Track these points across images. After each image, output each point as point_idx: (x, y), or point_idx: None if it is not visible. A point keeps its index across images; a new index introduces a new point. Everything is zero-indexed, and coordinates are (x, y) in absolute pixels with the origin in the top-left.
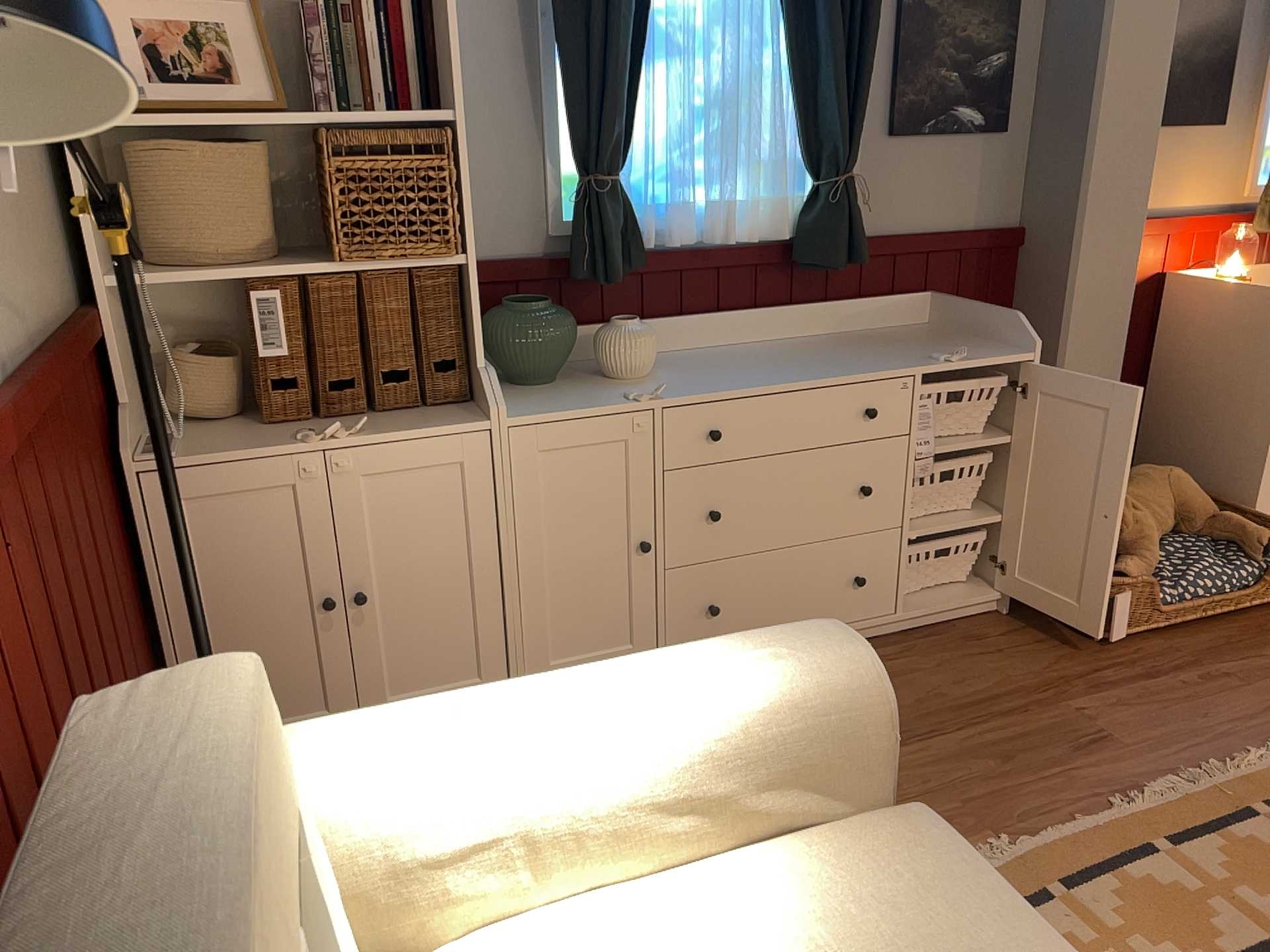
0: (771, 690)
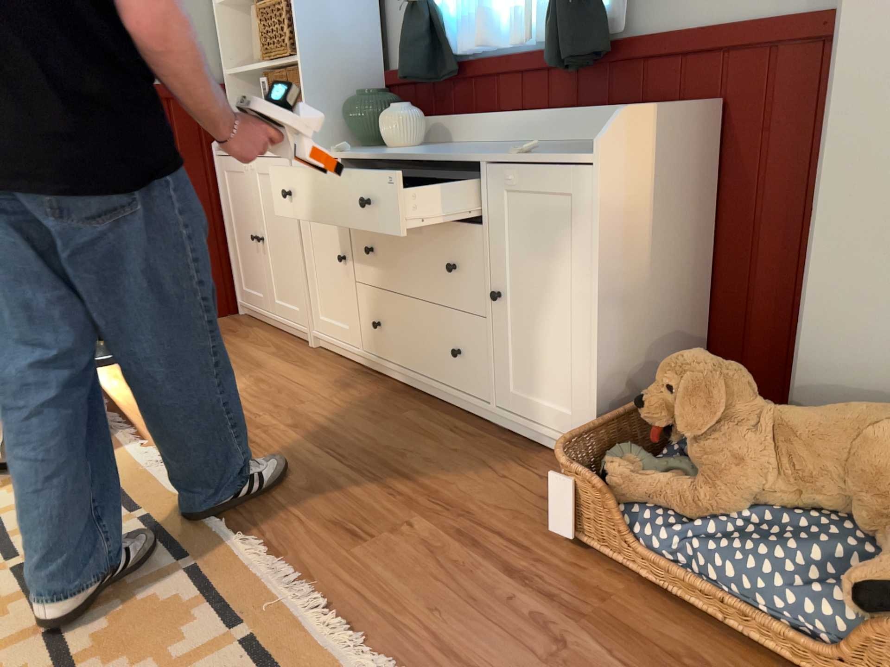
0: None
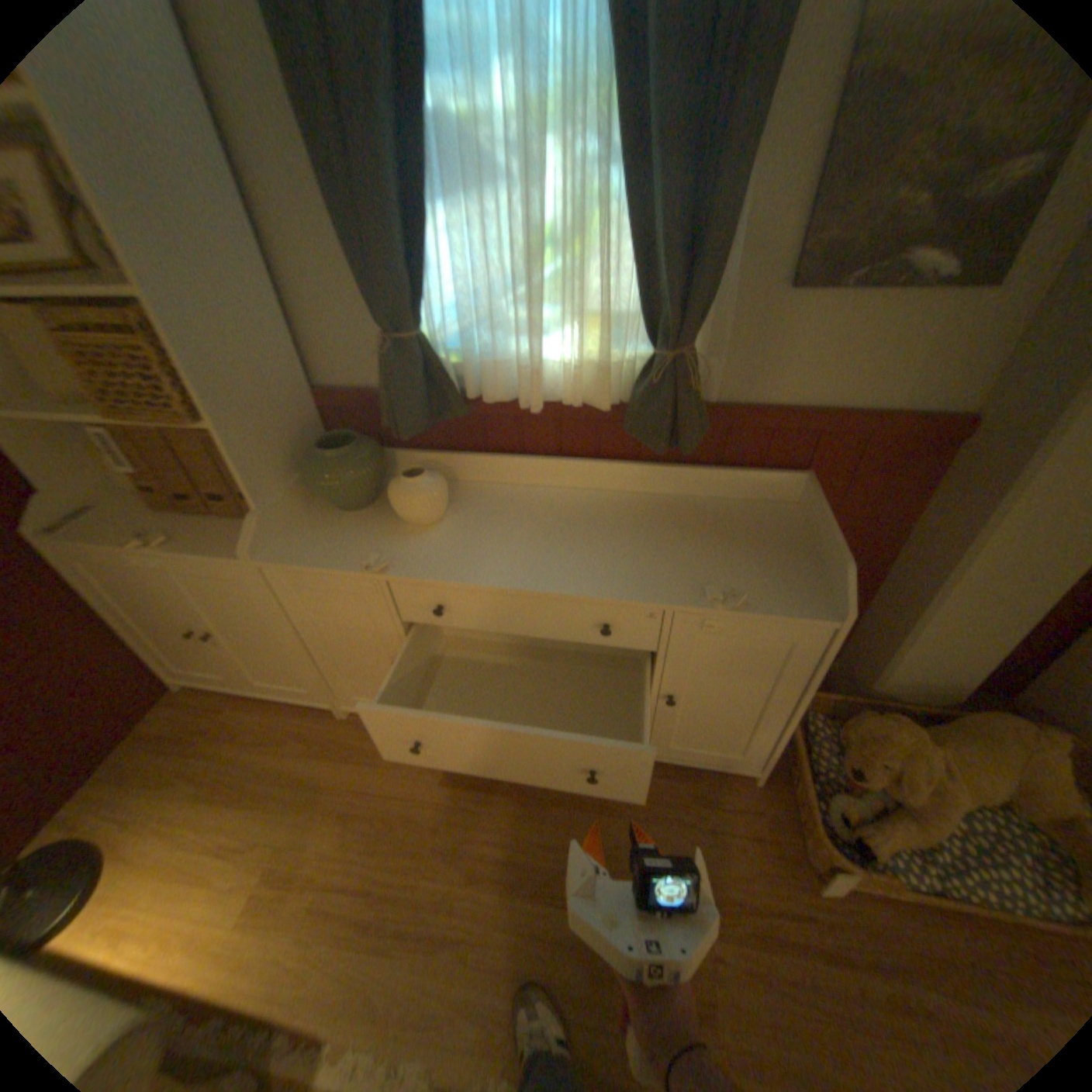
0: None
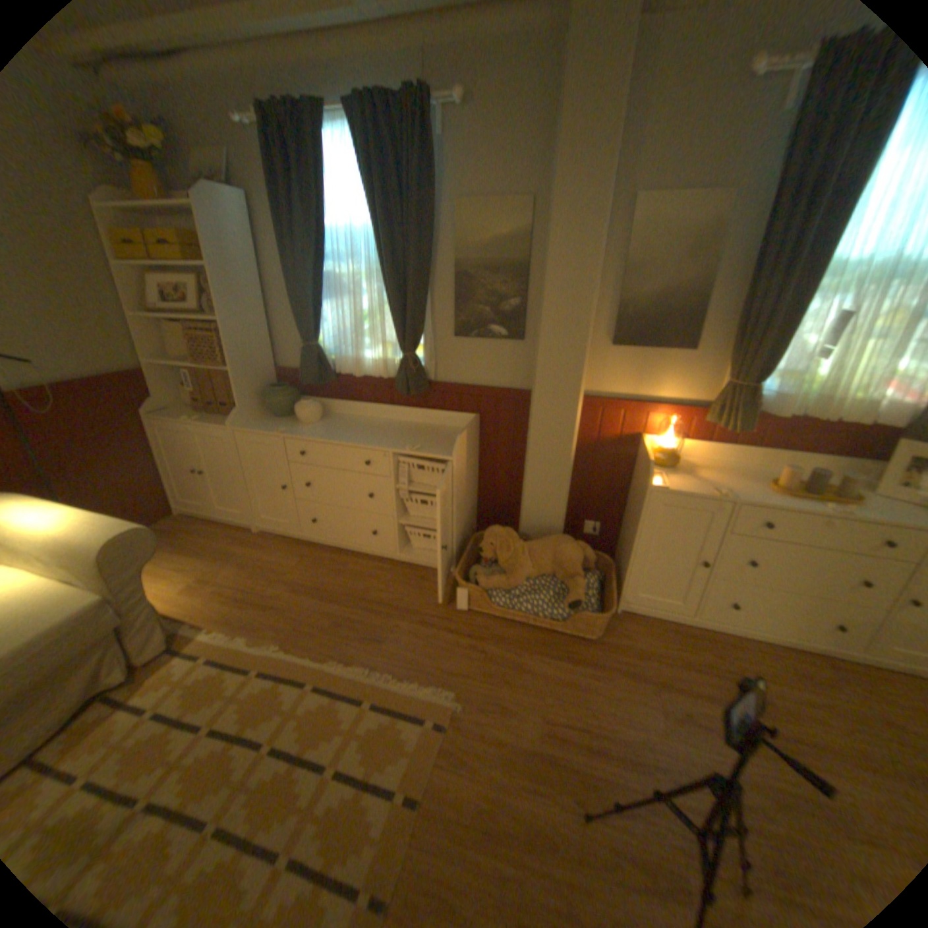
0: (74, 537)
